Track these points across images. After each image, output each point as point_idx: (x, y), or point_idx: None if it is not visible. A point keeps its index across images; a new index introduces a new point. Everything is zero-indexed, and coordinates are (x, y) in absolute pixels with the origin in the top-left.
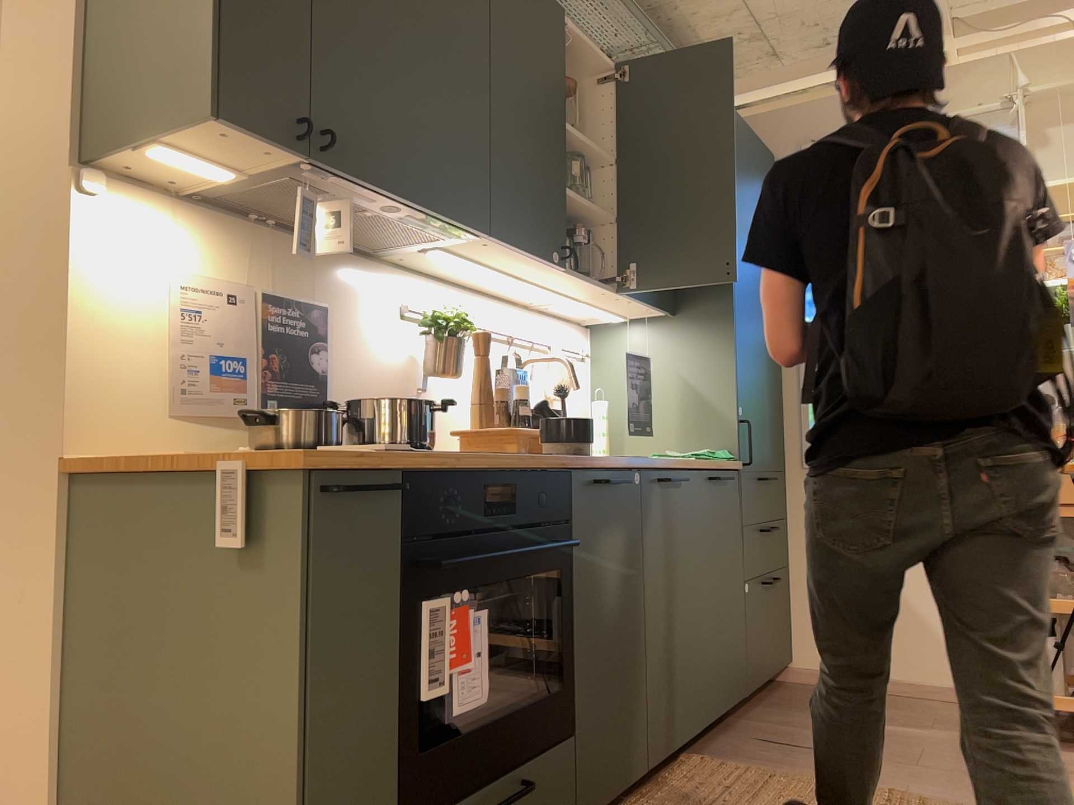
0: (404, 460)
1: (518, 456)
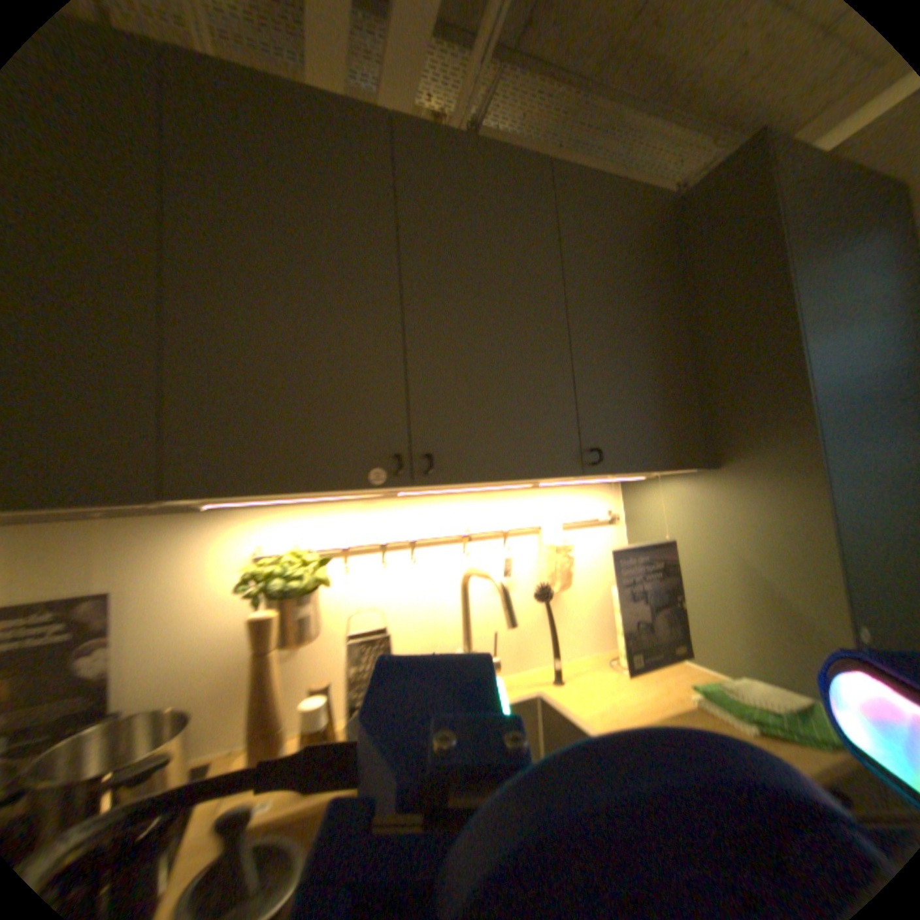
0: None
1: None
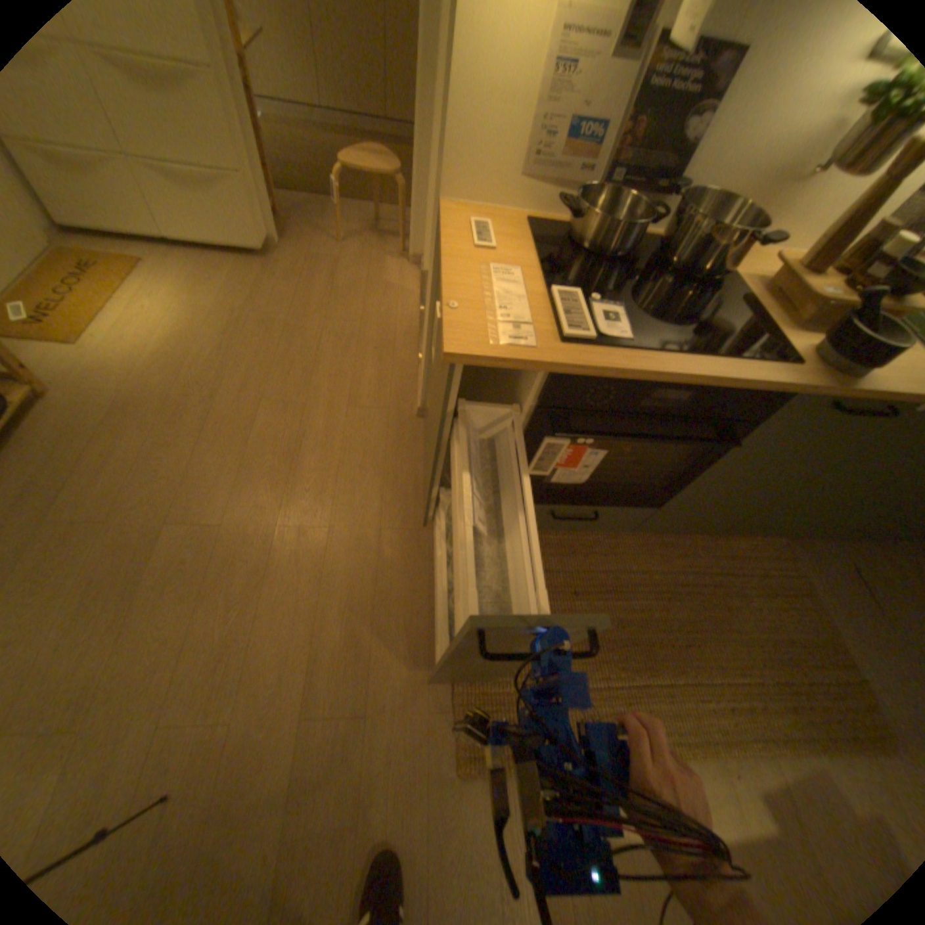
0: (554, 368)
1: (735, 364)
